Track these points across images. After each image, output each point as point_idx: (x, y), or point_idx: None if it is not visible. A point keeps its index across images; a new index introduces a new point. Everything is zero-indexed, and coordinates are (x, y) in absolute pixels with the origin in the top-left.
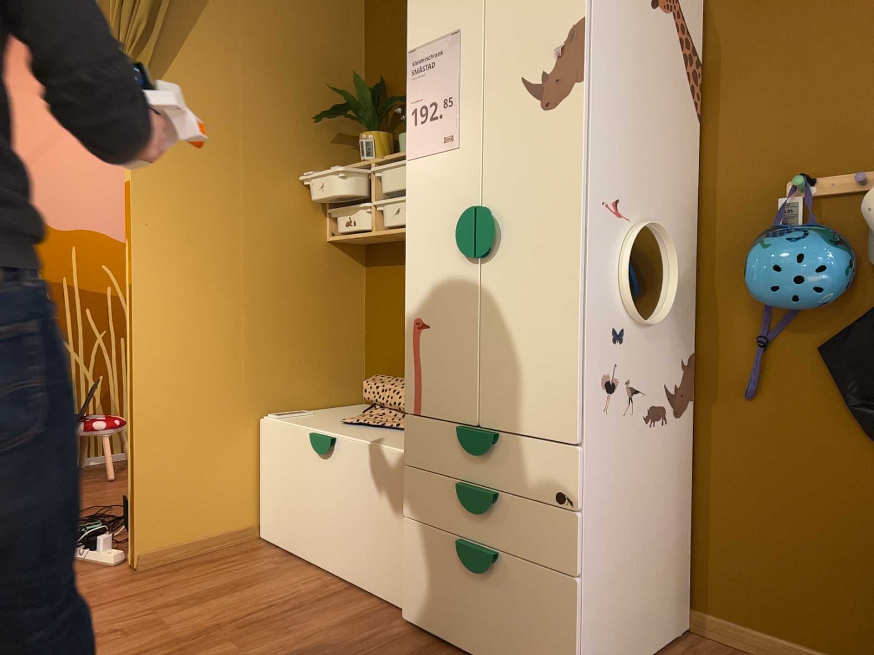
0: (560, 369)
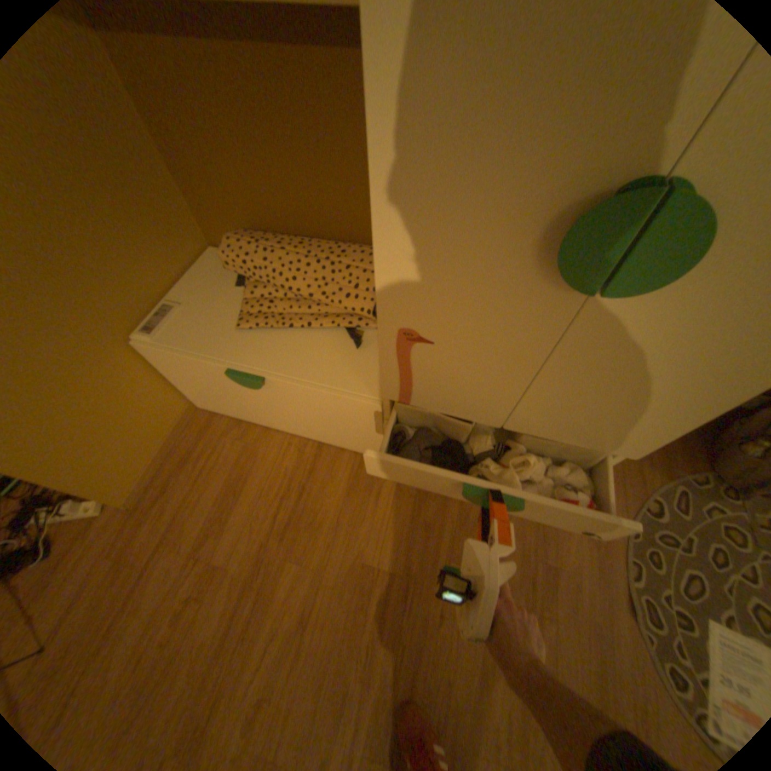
0: (663, 423)
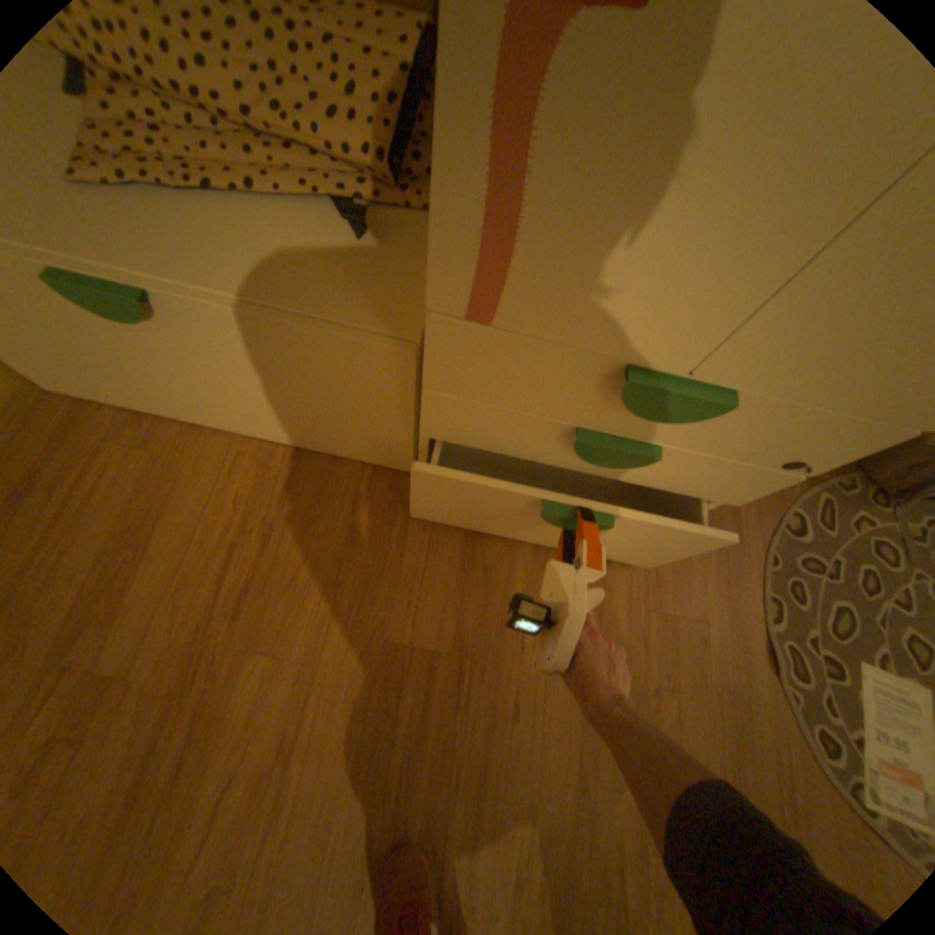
0: None
